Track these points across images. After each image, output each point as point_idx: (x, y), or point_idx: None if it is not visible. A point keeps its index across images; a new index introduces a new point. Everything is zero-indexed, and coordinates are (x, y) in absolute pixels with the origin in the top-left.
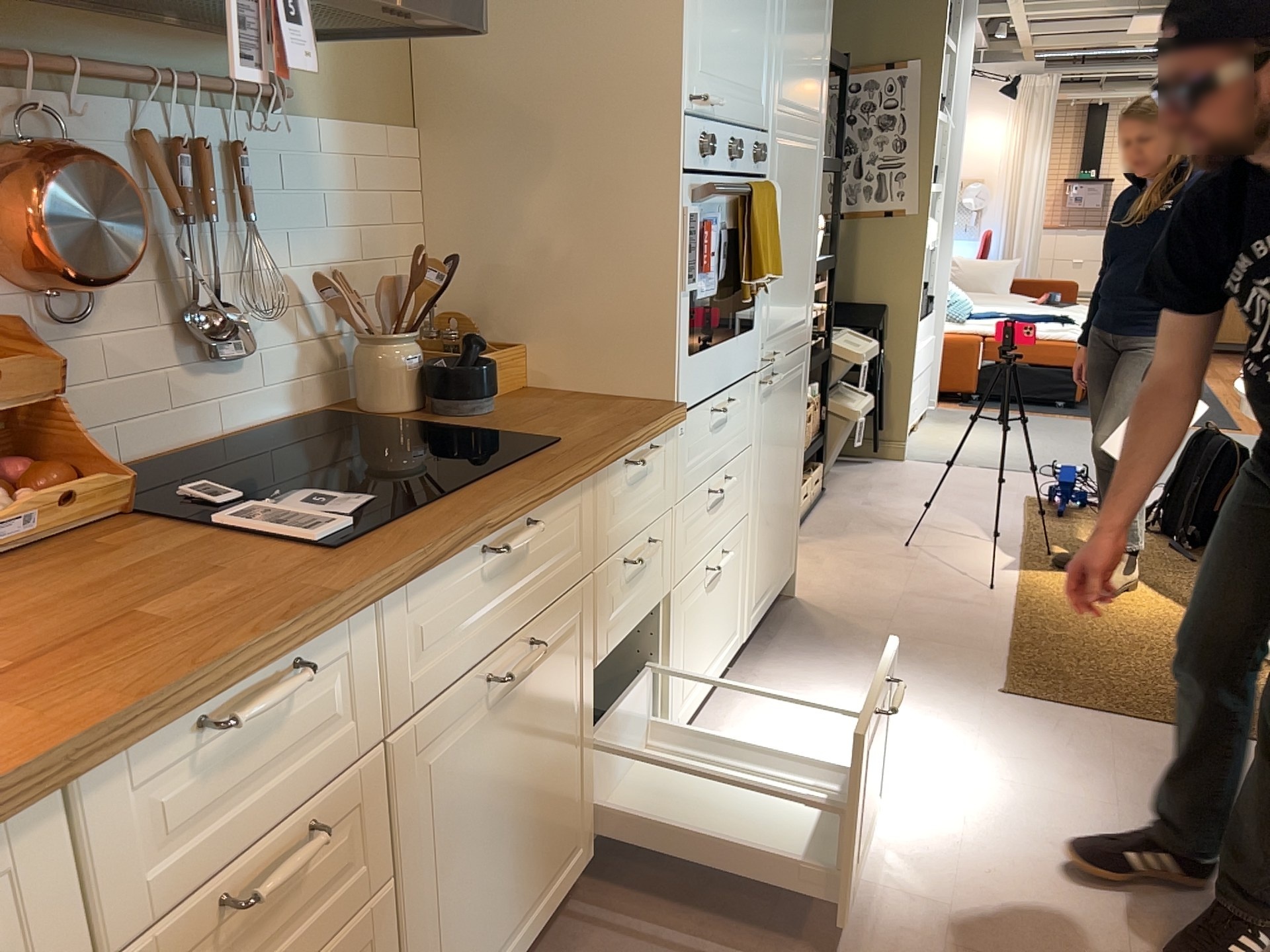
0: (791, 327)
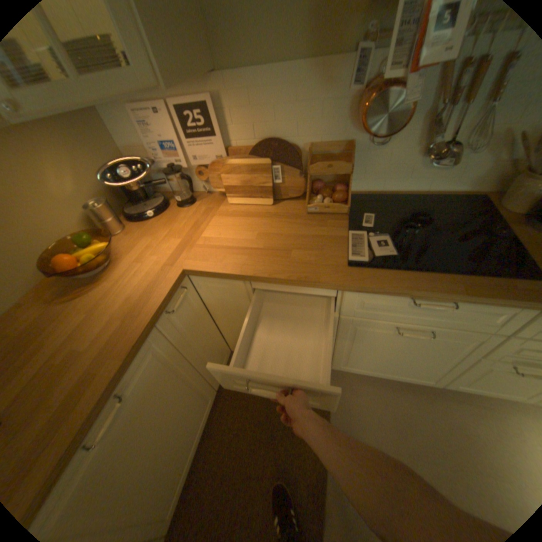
0: None
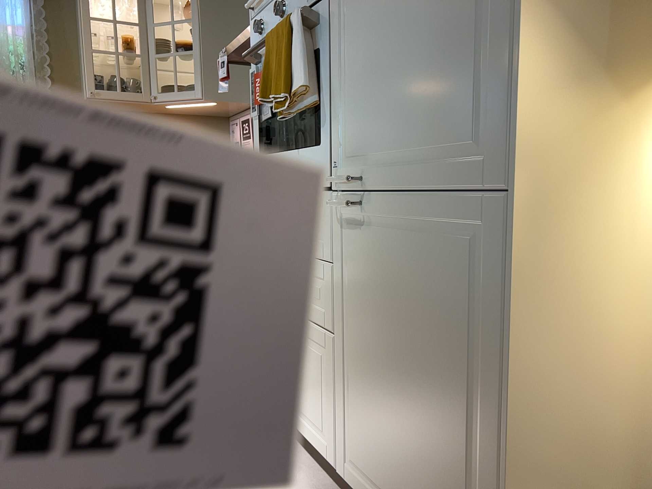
0: (414, 152)
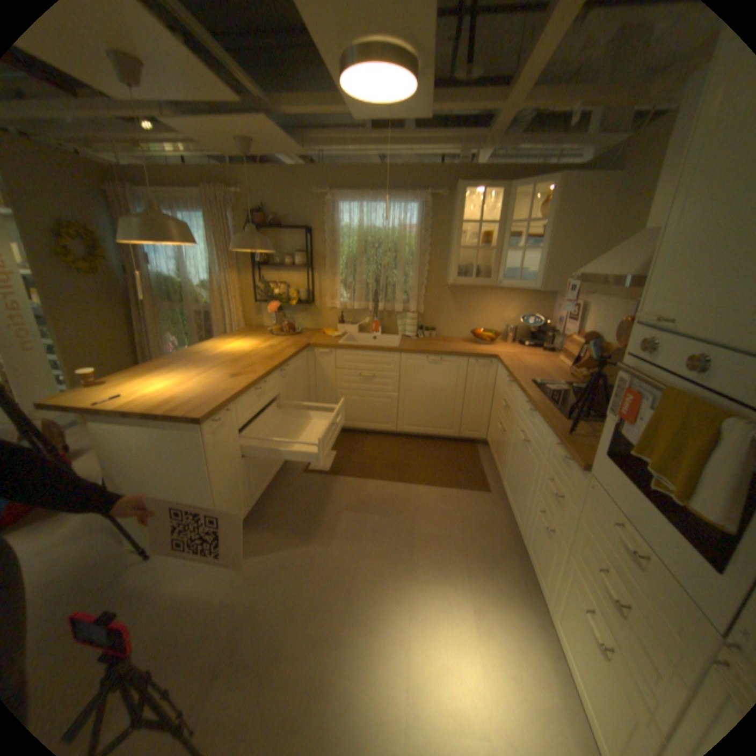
0: None
